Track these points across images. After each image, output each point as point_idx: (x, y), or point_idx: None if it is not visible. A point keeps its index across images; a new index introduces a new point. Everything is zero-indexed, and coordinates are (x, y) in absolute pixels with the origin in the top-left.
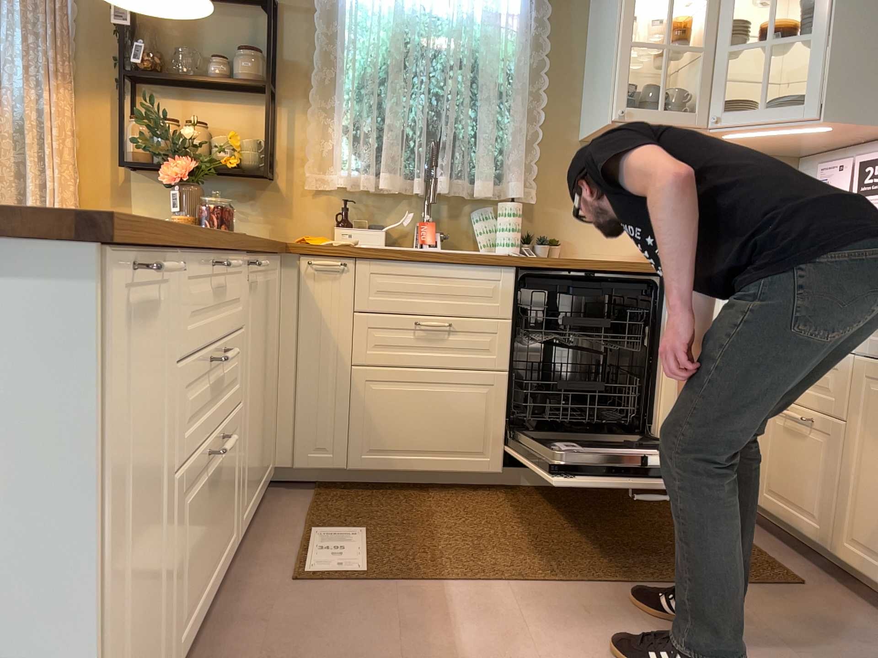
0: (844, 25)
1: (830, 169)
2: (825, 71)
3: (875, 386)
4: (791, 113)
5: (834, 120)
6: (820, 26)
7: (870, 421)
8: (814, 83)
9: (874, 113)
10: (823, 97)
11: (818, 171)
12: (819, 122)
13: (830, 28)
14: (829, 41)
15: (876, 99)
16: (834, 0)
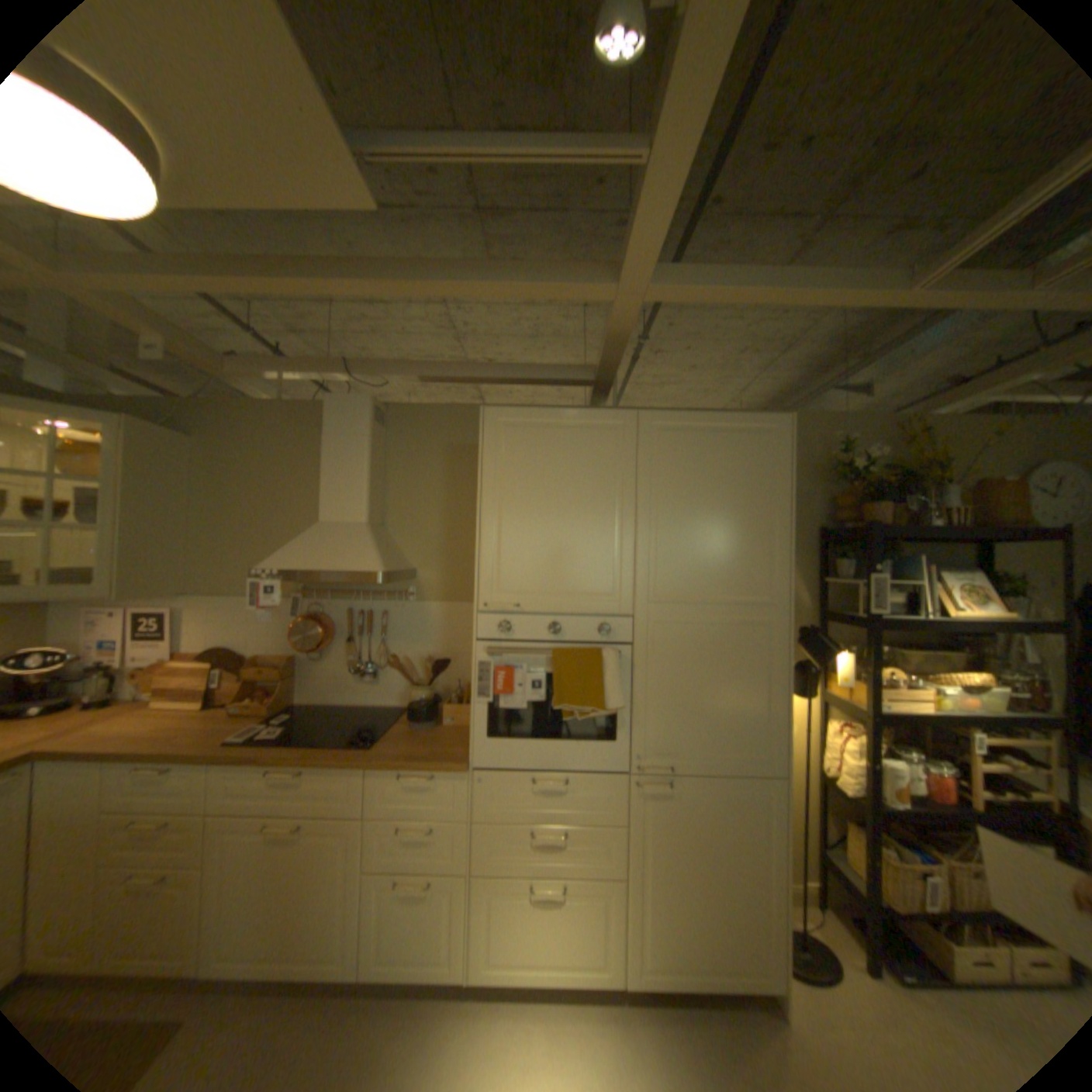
0: (127, 523)
1: (97, 616)
2: (113, 559)
3: (227, 837)
4: (80, 593)
5: (124, 599)
6: (105, 522)
7: (226, 864)
8: (103, 568)
9: (153, 589)
10: (112, 580)
11: (82, 615)
12: (109, 600)
13: (112, 522)
14: (113, 533)
15: (154, 578)
16: (114, 500)
